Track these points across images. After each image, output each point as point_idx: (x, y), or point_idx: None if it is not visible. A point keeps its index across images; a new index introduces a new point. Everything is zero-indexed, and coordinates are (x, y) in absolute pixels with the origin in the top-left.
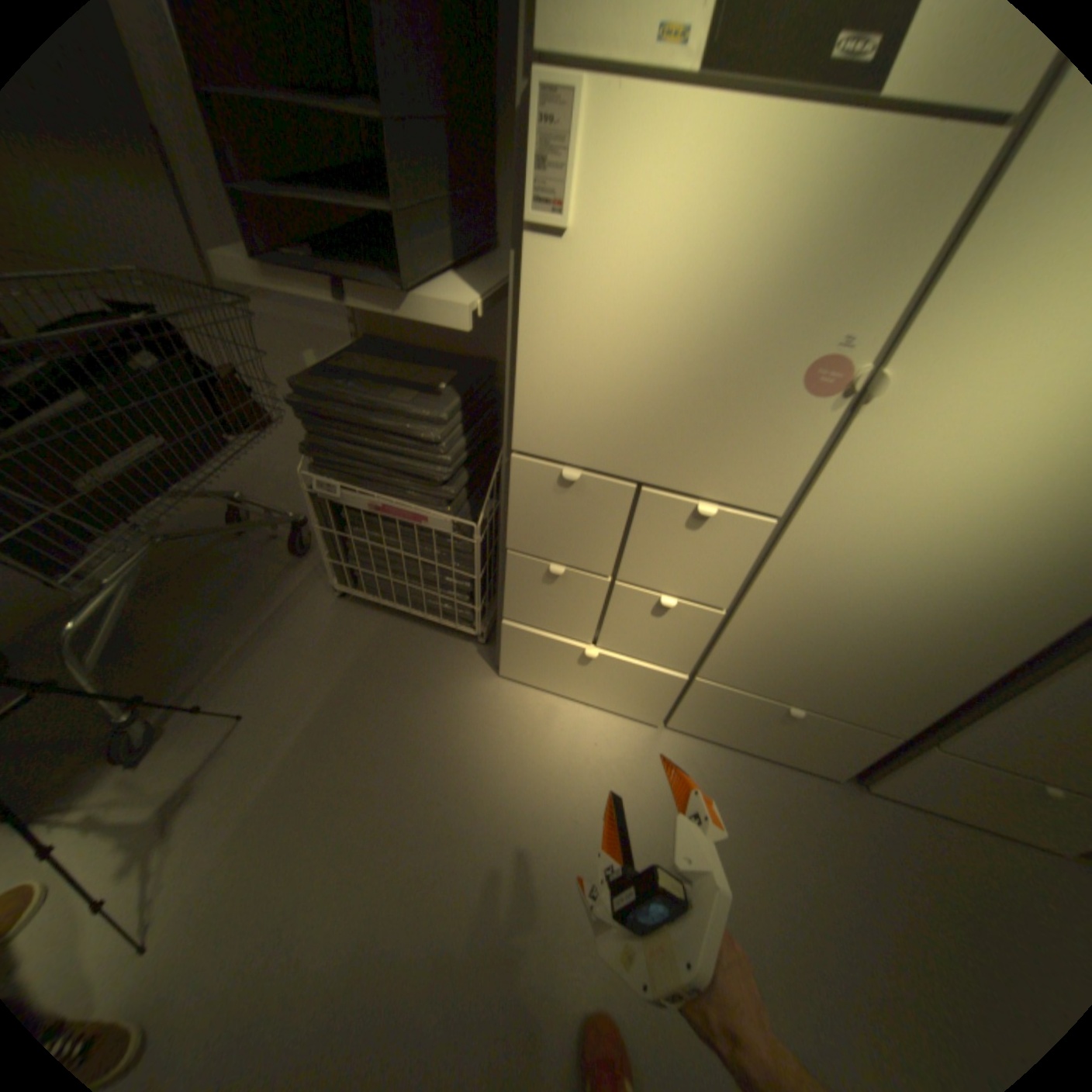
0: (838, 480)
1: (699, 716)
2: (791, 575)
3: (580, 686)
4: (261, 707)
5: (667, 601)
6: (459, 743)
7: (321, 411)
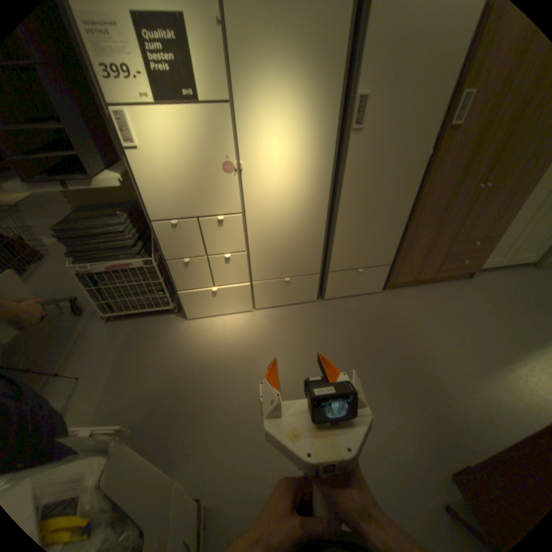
0: (248, 196)
1: (262, 298)
2: (255, 230)
3: (218, 307)
4: (86, 371)
5: (227, 256)
6: (179, 346)
7: (70, 235)
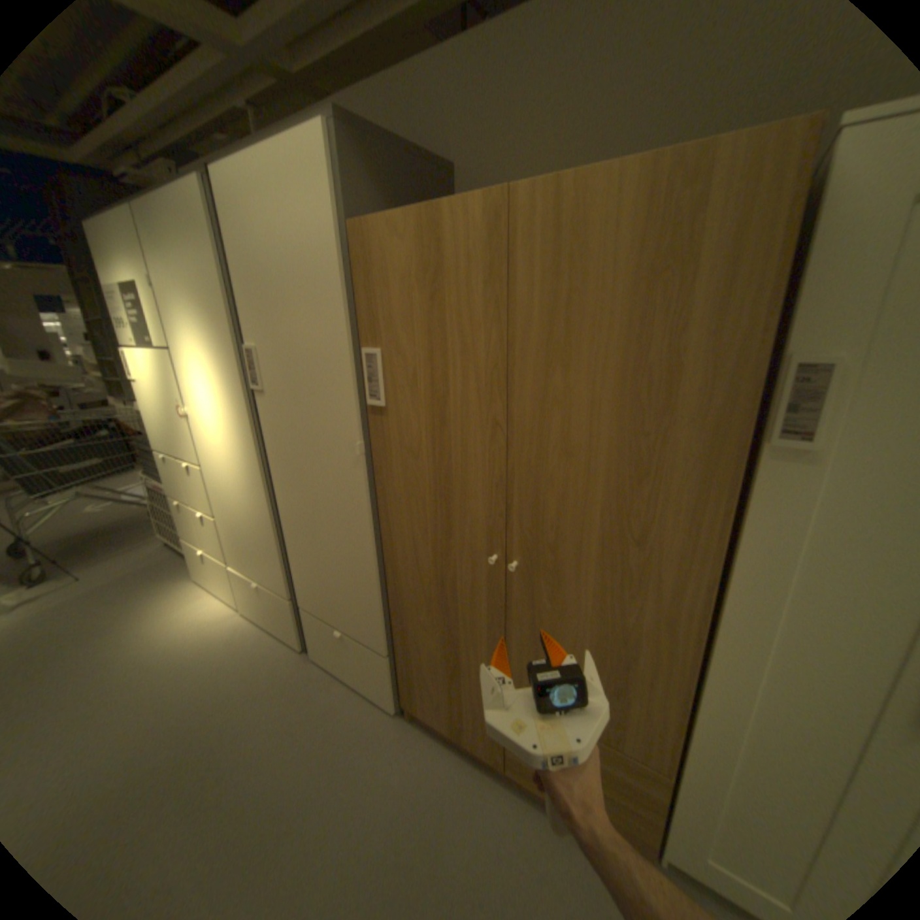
0: (199, 448)
1: (240, 598)
2: (213, 494)
3: (210, 584)
4: (90, 579)
5: (199, 515)
6: (145, 604)
7: (137, 447)
